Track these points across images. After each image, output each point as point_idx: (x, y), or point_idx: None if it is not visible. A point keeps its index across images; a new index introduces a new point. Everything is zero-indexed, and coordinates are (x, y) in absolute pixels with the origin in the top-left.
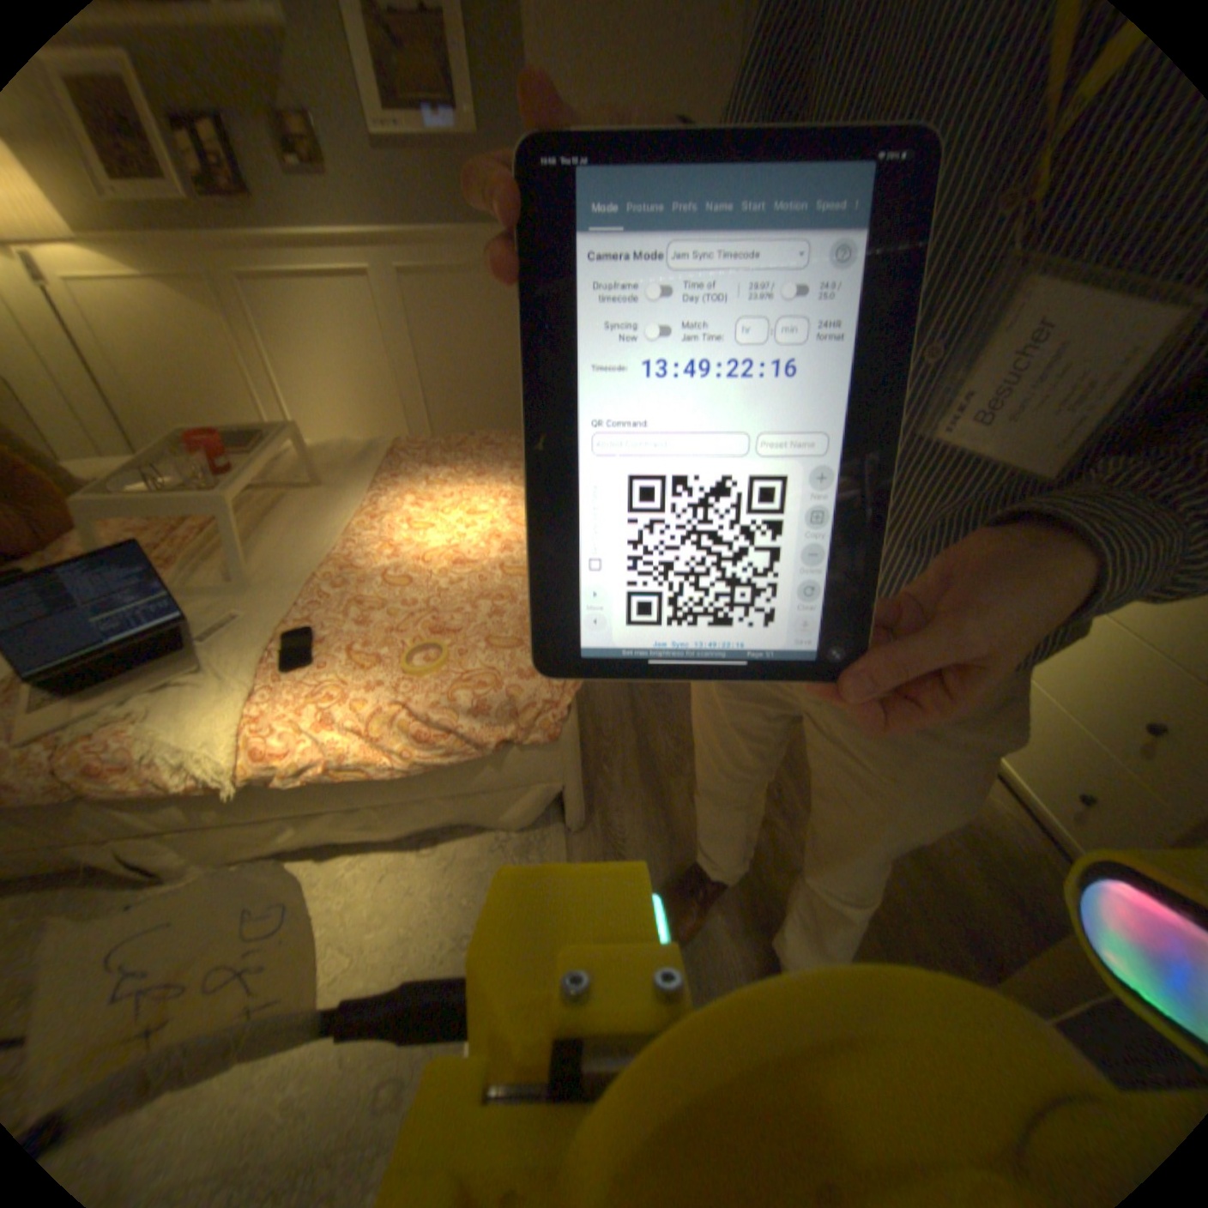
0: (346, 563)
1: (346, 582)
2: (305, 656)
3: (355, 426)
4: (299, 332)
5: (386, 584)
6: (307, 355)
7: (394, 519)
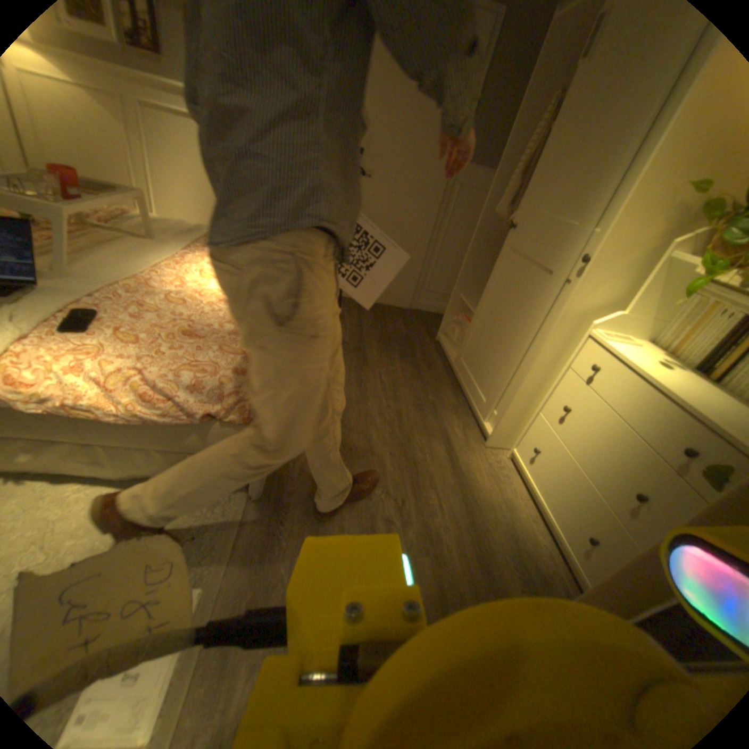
0: (144, 282)
1: (137, 291)
2: (82, 325)
3: (196, 221)
4: (173, 150)
5: (165, 299)
6: (175, 166)
7: (191, 266)
